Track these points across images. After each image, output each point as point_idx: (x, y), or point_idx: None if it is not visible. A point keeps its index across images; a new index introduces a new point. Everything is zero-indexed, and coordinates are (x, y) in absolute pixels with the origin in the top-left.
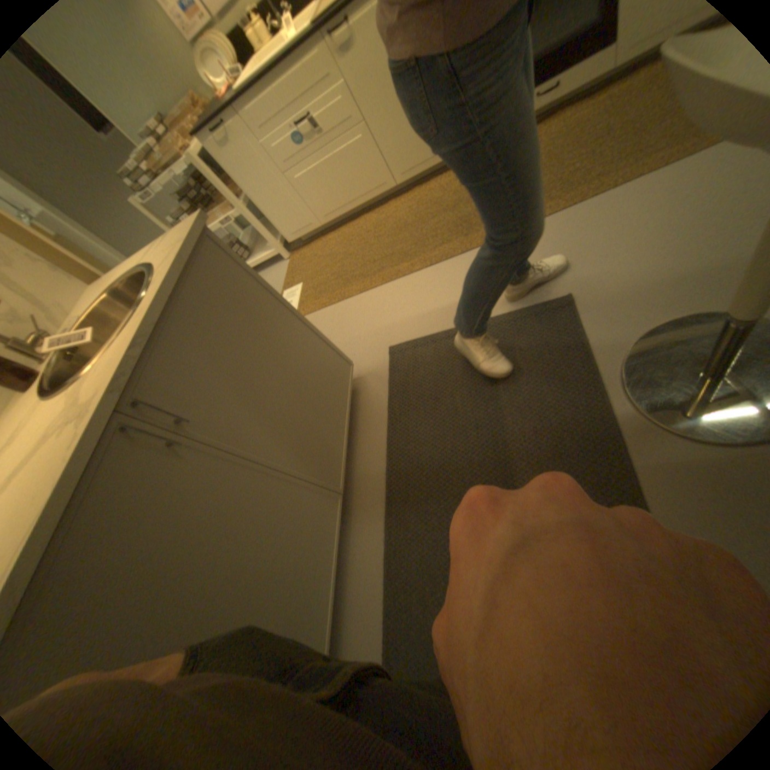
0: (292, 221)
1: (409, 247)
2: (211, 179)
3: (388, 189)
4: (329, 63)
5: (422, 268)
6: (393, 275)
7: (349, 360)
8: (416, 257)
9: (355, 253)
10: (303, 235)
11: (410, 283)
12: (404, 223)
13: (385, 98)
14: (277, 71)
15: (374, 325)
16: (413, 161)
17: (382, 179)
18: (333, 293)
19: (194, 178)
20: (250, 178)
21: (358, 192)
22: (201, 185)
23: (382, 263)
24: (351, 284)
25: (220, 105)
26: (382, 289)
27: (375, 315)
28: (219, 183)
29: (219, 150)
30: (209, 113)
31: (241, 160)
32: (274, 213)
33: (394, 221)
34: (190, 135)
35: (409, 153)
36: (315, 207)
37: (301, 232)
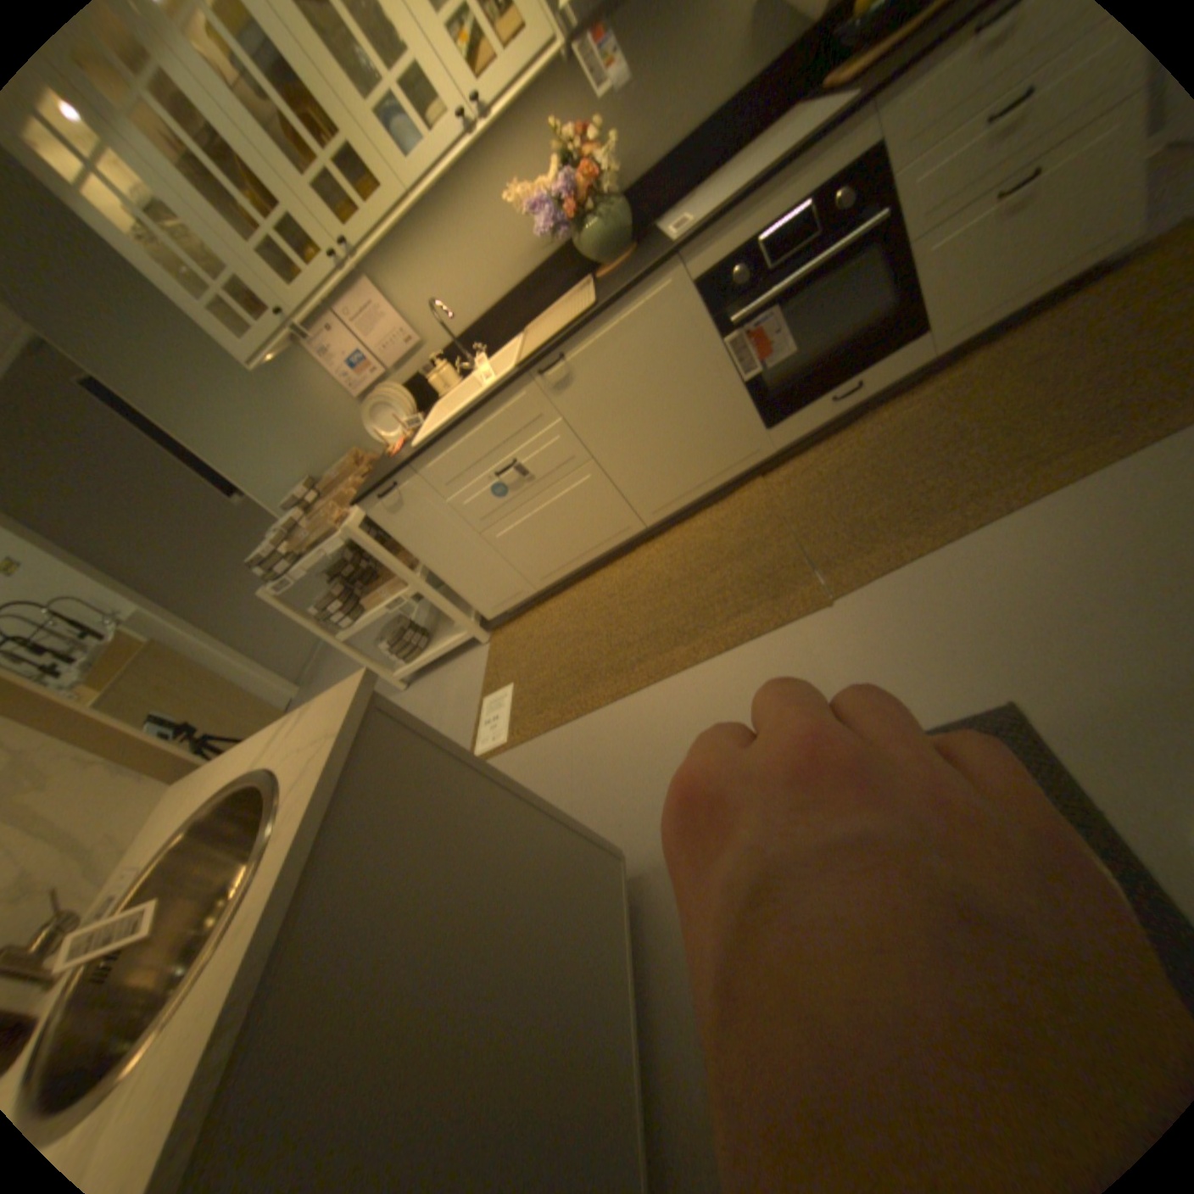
0: (493, 591)
1: (683, 620)
2: (376, 550)
3: (633, 535)
4: (541, 404)
5: (713, 656)
6: (664, 669)
7: (617, 849)
8: (697, 637)
9: (594, 632)
10: (510, 608)
11: (698, 682)
12: (666, 582)
13: (620, 431)
14: (472, 421)
15: (648, 764)
16: (667, 497)
17: (624, 523)
18: (565, 701)
19: (352, 548)
20: (432, 545)
21: (590, 543)
22: (362, 555)
23: (642, 648)
24: (596, 686)
25: (394, 466)
26: (649, 695)
27: (645, 744)
28: (388, 554)
29: (391, 517)
30: (379, 476)
31: (420, 526)
32: (467, 585)
33: (649, 579)
34: (350, 501)
35: (660, 488)
36: (527, 570)
37: (507, 604)
